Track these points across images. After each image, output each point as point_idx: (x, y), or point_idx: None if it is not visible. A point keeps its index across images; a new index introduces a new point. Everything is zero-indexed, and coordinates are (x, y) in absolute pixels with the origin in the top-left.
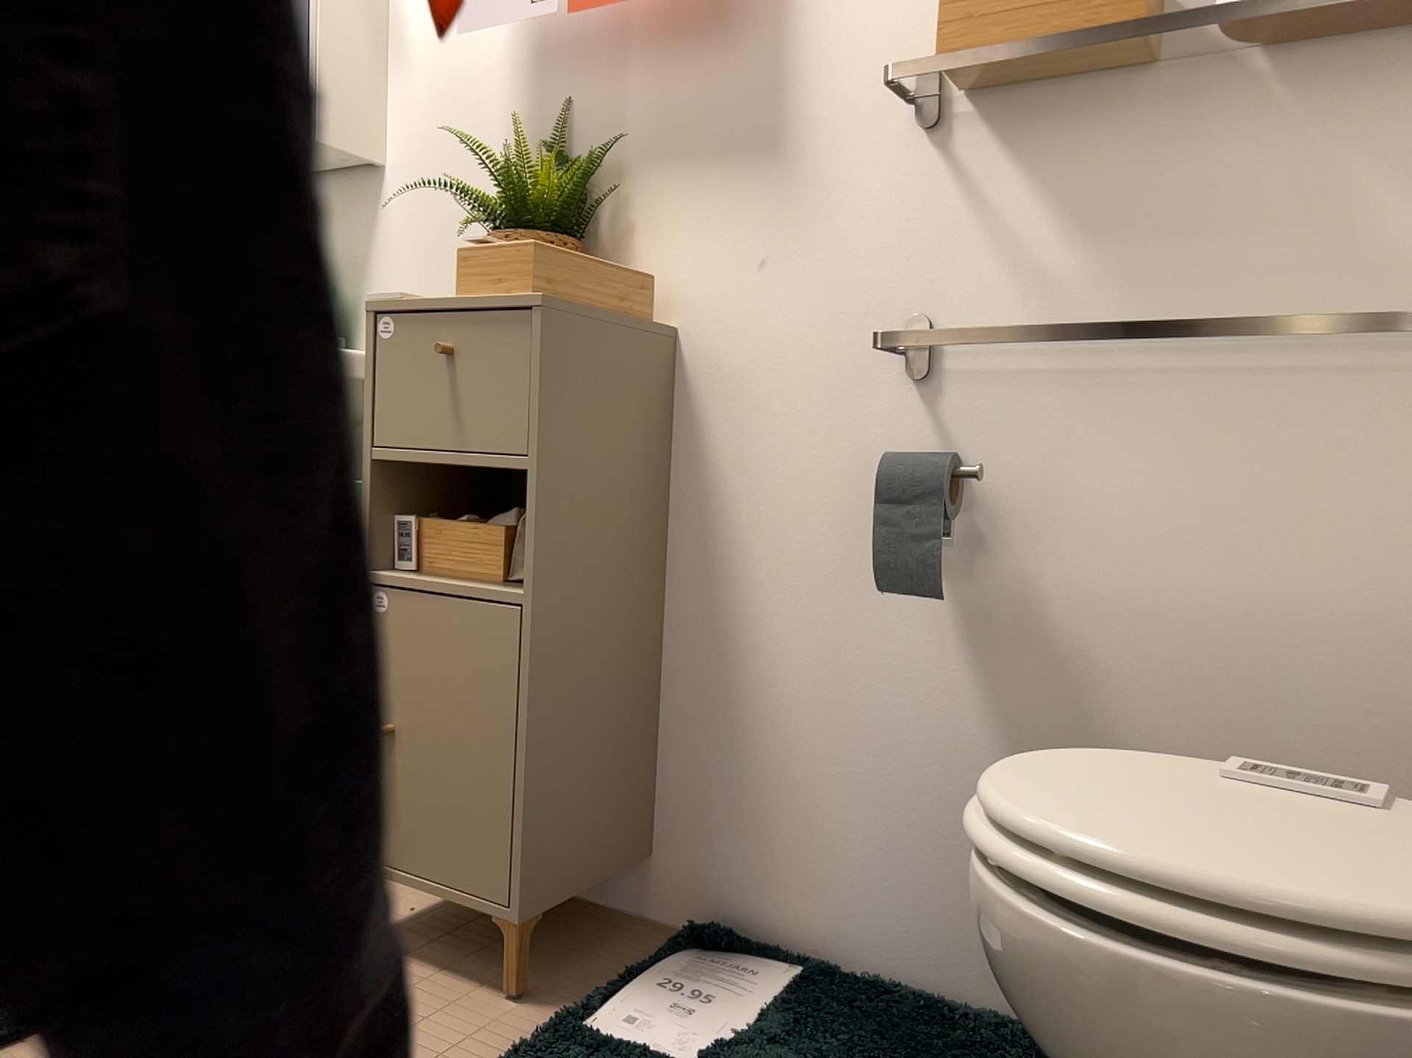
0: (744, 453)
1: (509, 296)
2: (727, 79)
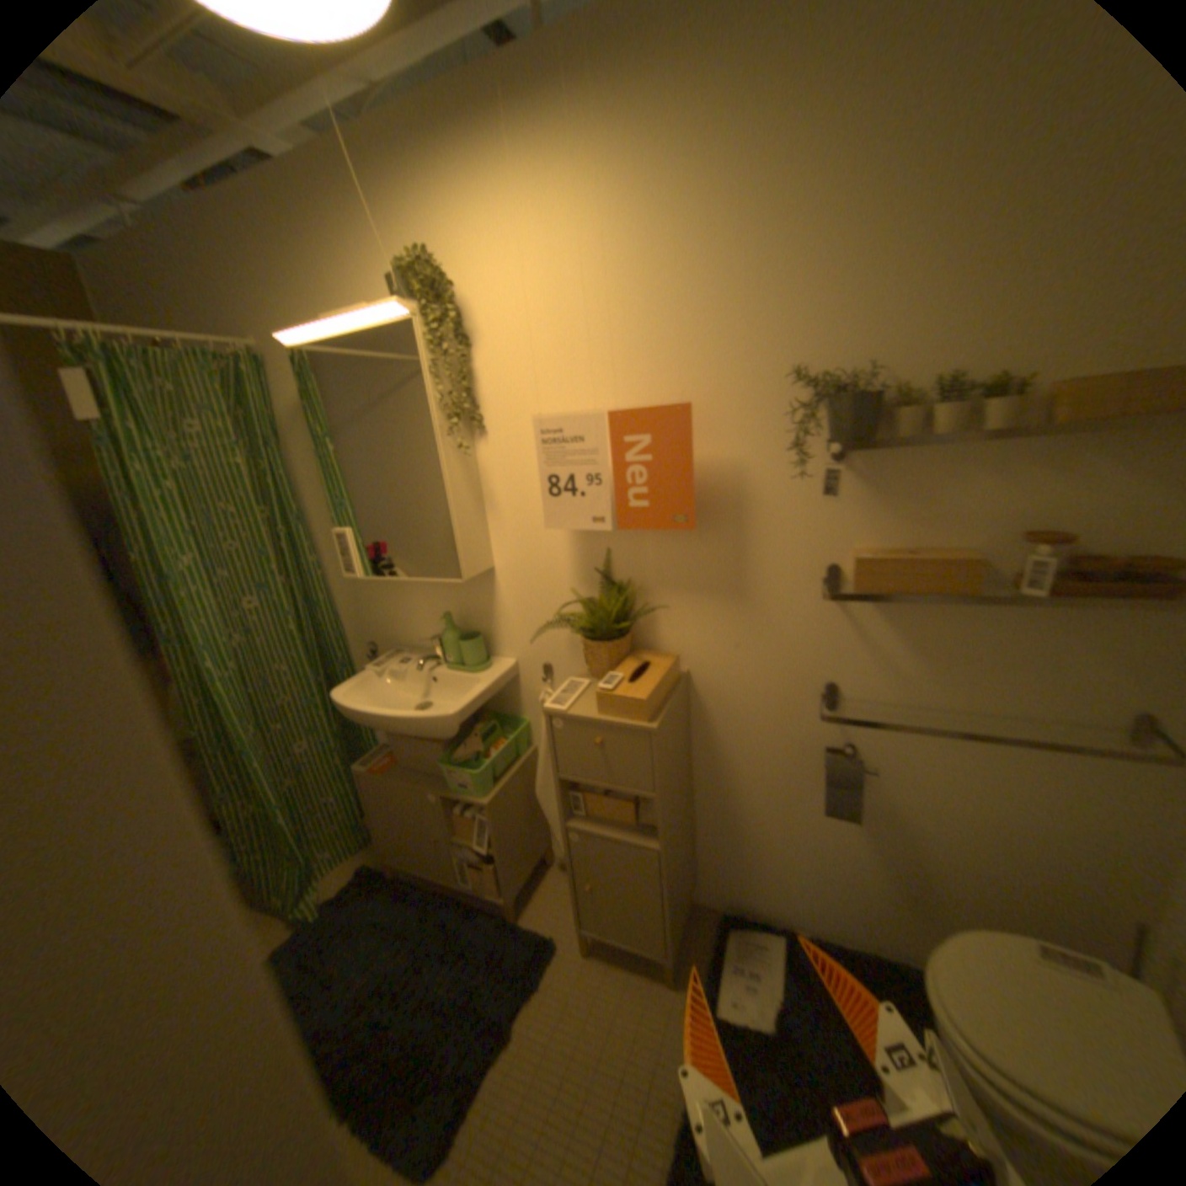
0: (733, 730)
1: (635, 723)
2: (708, 552)
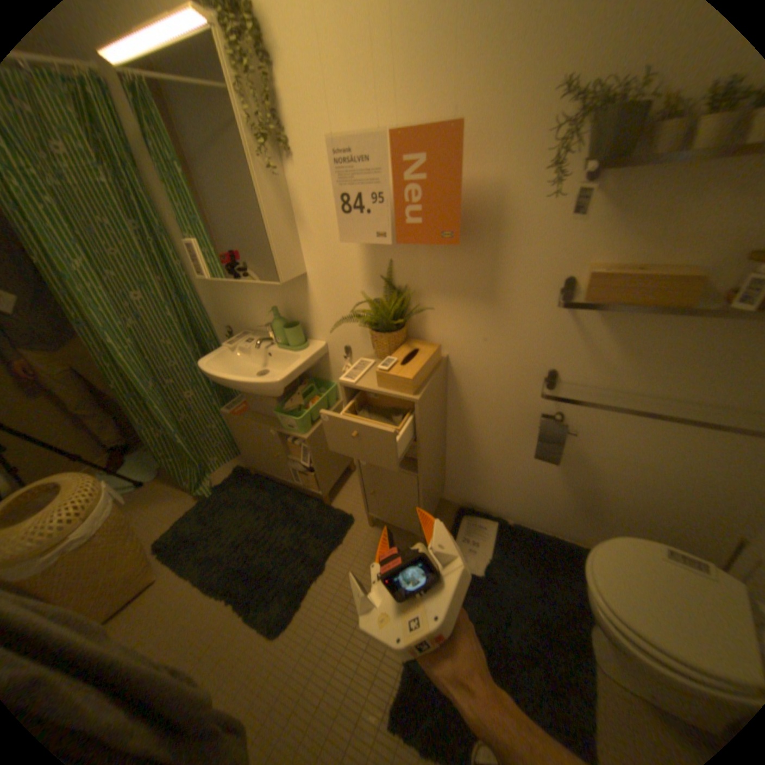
0: (476, 398)
1: (404, 395)
2: (469, 264)
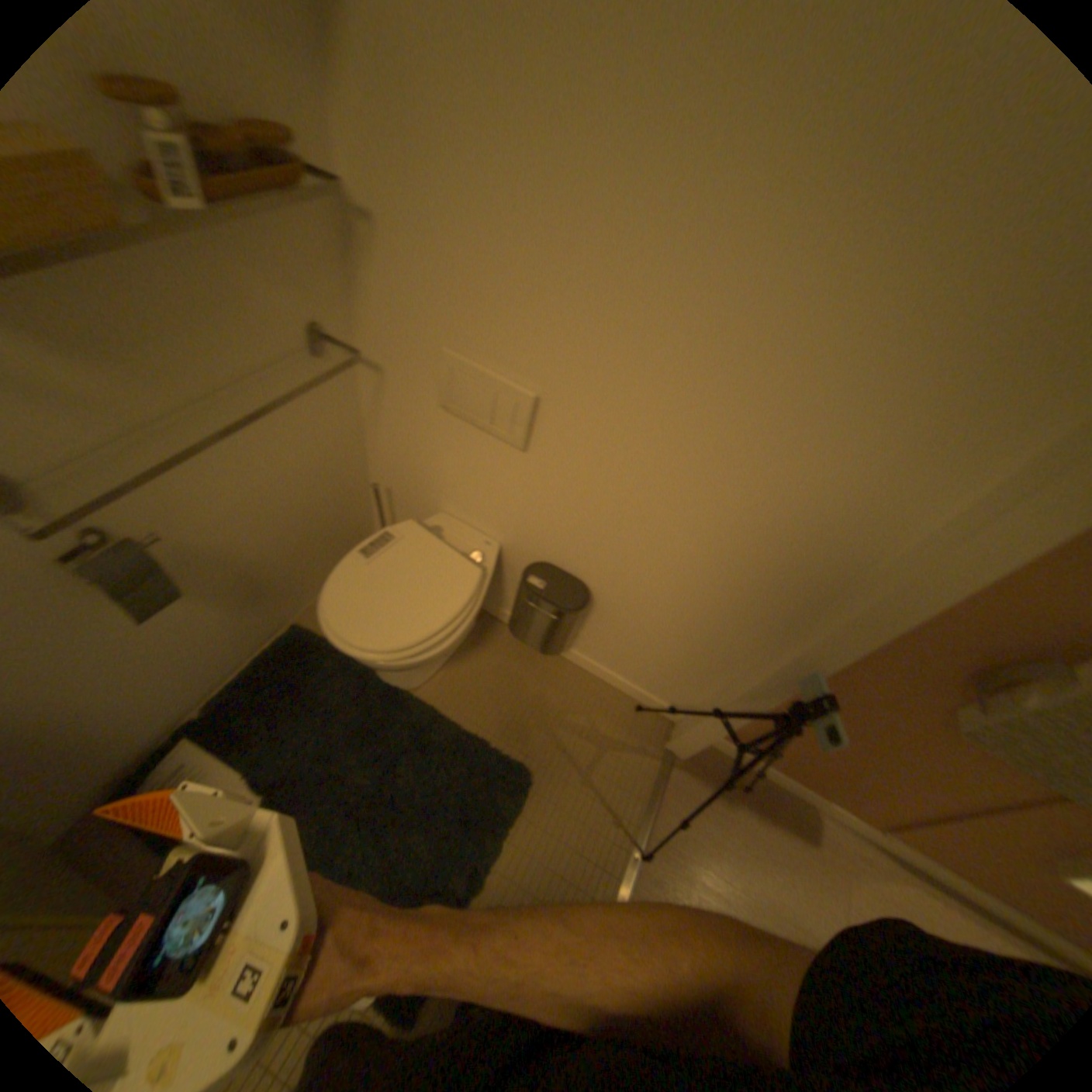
0: None
1: None
2: None
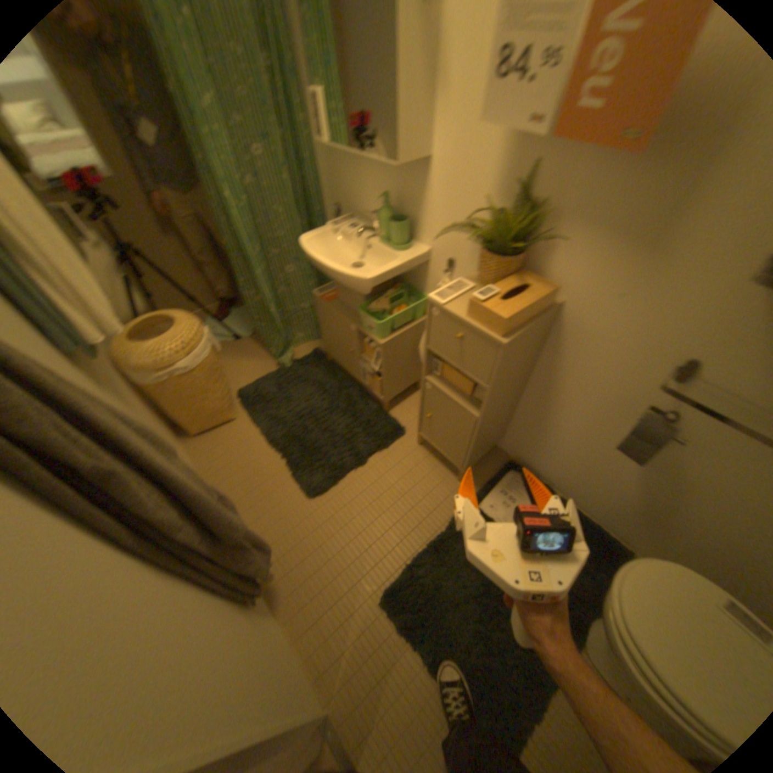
0: (580, 361)
1: (493, 334)
2: (649, 185)
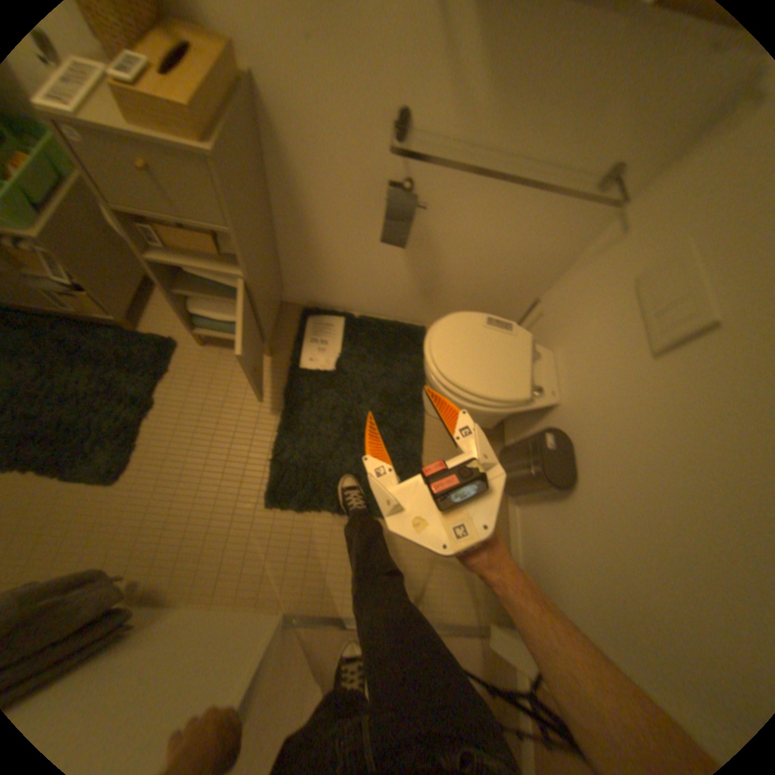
0: (309, 159)
1: (186, 144)
2: None
